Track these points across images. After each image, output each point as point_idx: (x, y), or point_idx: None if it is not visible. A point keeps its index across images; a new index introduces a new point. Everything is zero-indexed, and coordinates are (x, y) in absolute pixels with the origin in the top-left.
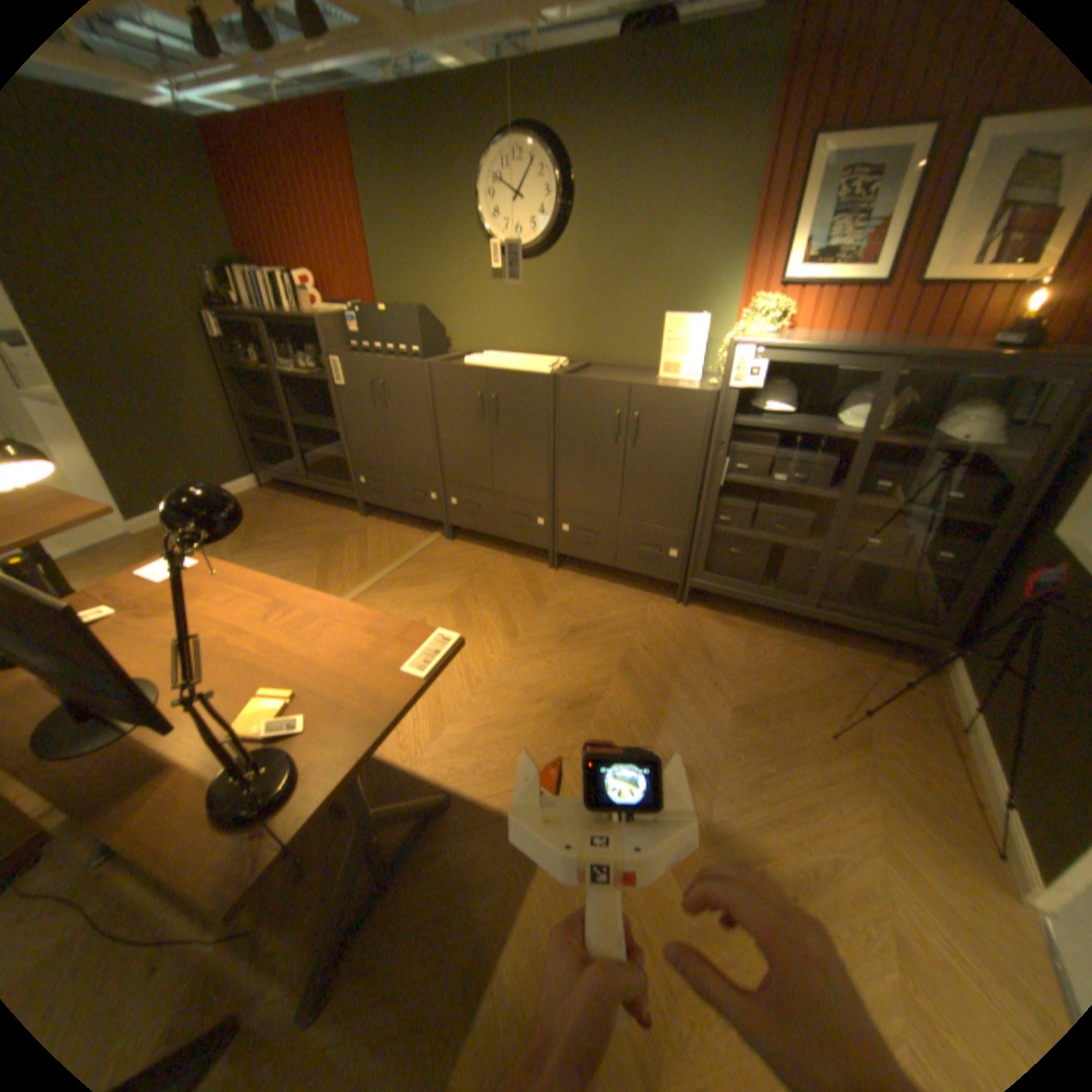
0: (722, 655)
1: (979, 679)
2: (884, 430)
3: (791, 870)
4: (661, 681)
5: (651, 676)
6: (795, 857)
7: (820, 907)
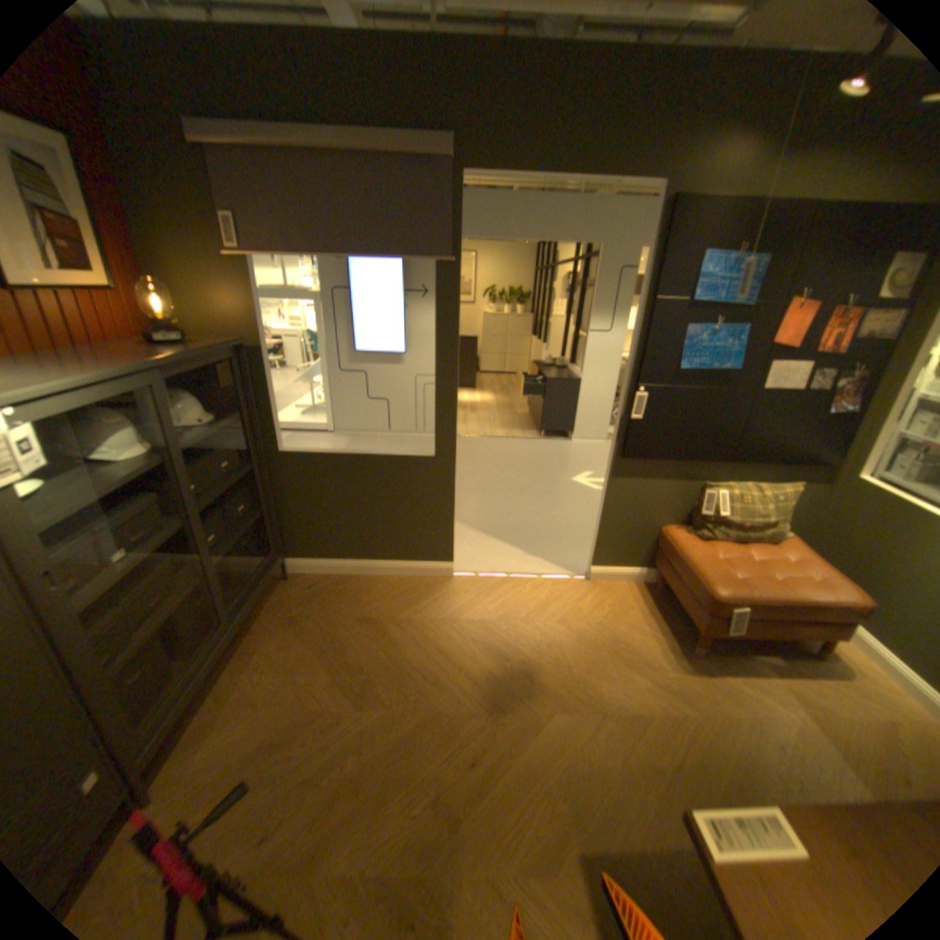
0: (269, 731)
1: (313, 551)
2: (151, 445)
3: (490, 663)
4: (327, 797)
5: (319, 813)
6: (480, 661)
7: (503, 649)
